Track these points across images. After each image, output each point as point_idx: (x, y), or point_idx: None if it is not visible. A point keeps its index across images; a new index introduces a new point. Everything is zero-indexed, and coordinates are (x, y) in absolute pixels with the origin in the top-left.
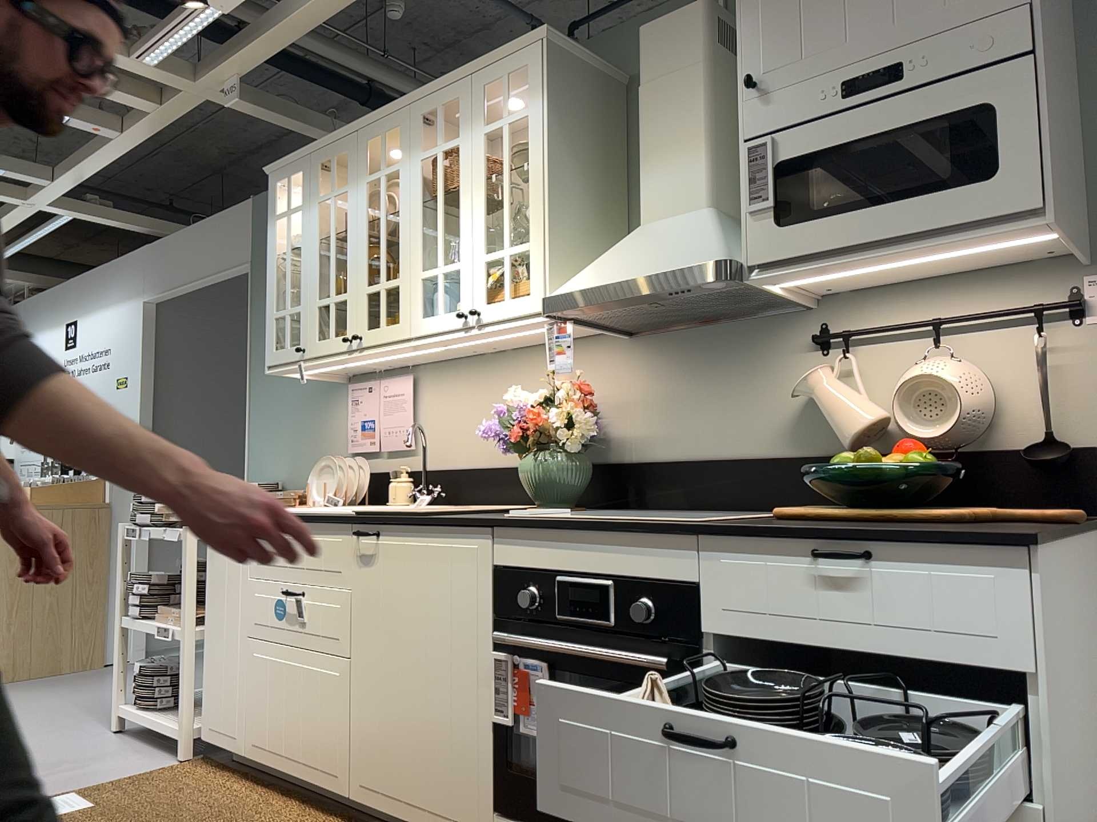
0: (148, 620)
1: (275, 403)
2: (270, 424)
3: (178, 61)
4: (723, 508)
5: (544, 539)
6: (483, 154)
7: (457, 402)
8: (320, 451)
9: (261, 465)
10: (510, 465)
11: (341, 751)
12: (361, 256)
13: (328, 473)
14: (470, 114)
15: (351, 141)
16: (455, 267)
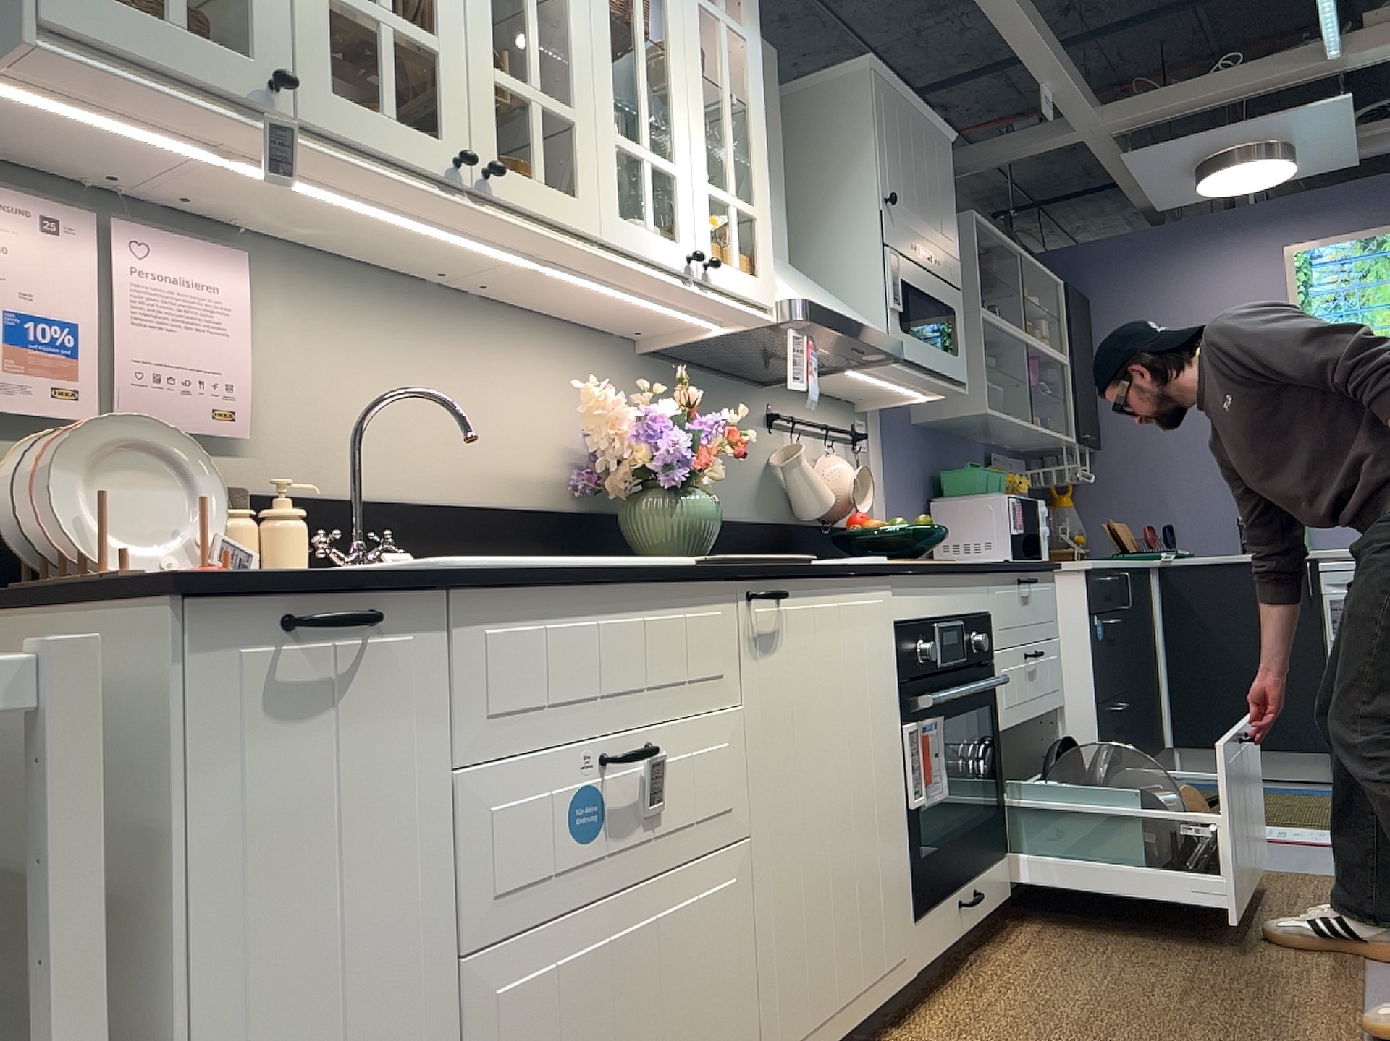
0: None
1: None
2: None
3: None
4: None
5: (926, 584)
6: (700, 33)
7: (364, 359)
8: None
9: None
10: (487, 504)
11: (747, 1027)
12: None
13: (109, 470)
14: None
15: None
16: (672, 171)
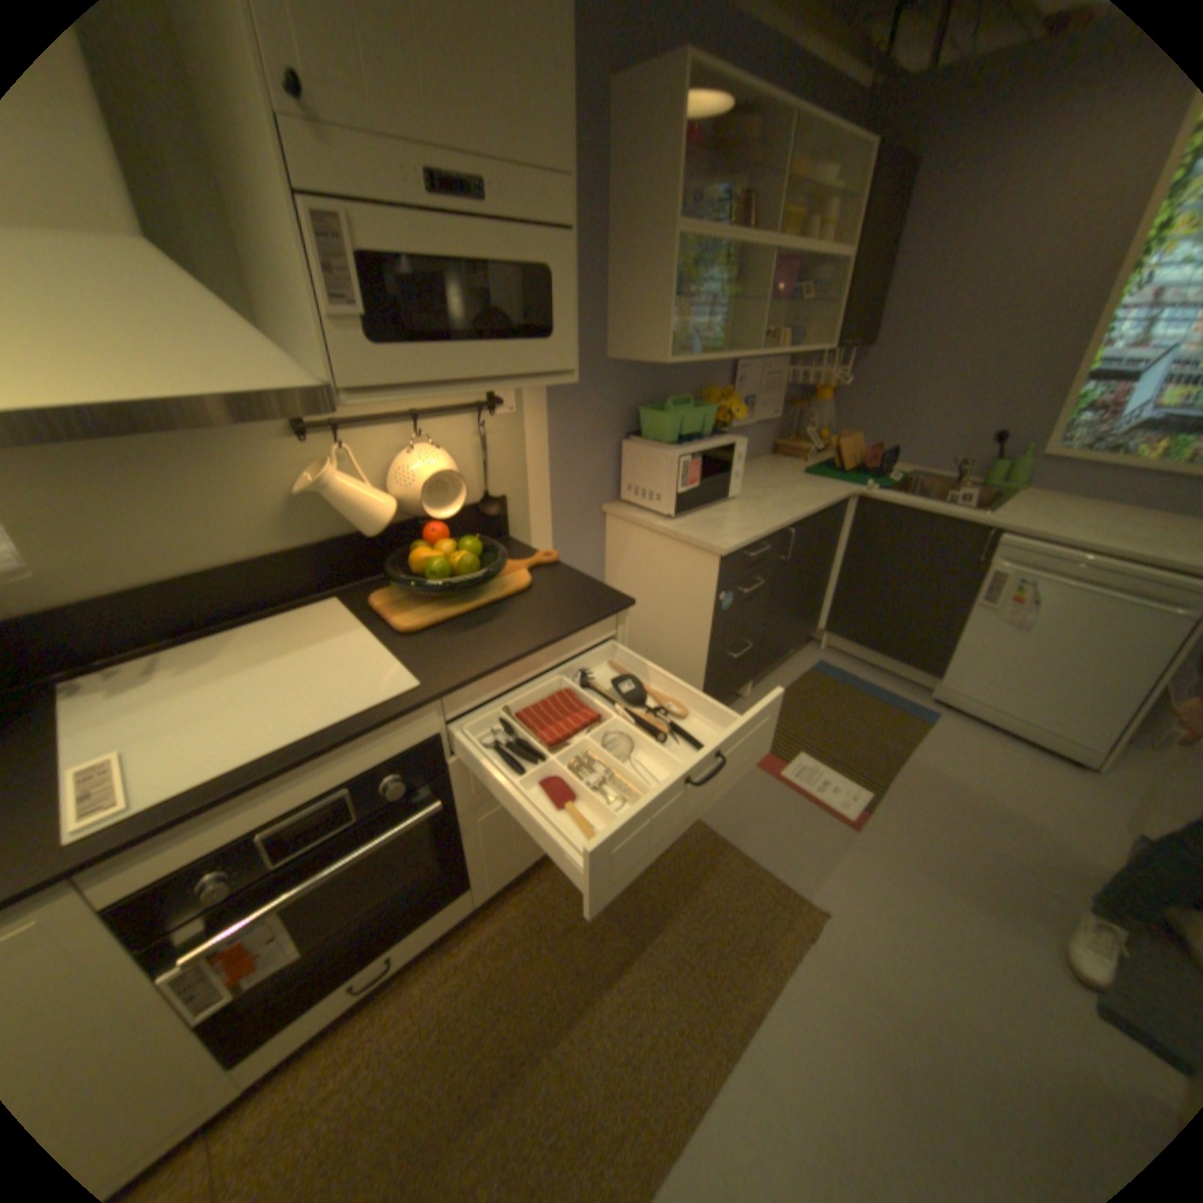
0: None
1: None
2: None
3: None
4: (219, 620)
5: (211, 816)
6: None
7: None
8: None
9: None
10: None
11: None
12: None
13: None
14: None
15: None
16: None
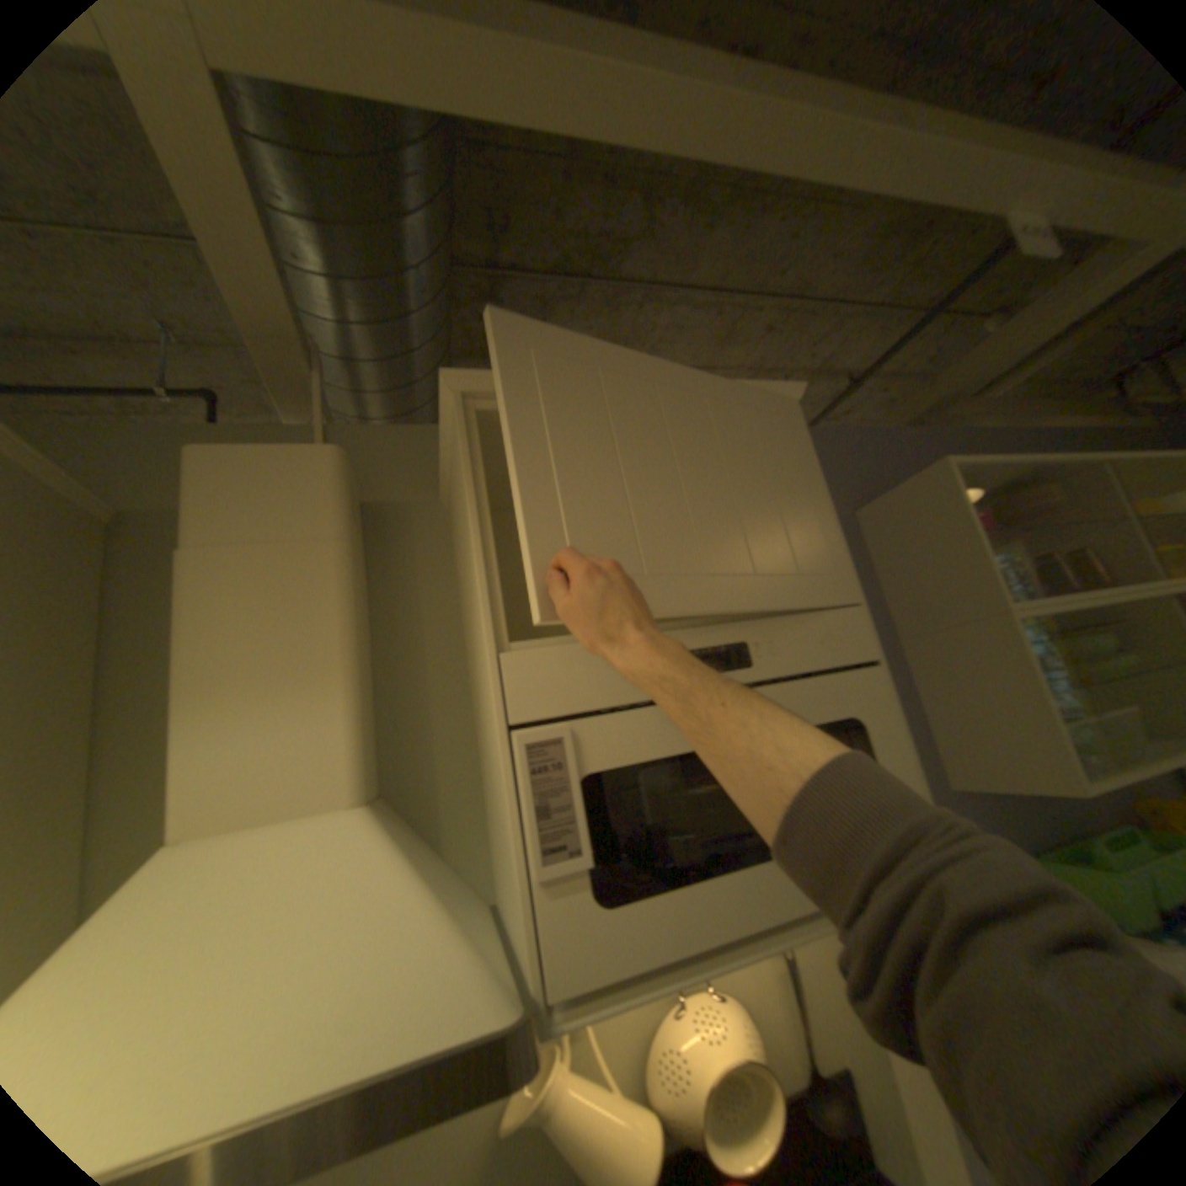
0: None
1: None
2: None
3: None
4: None
5: None
6: None
7: None
8: None
9: None
10: None
11: None
12: None
13: None
14: None
15: None
16: None
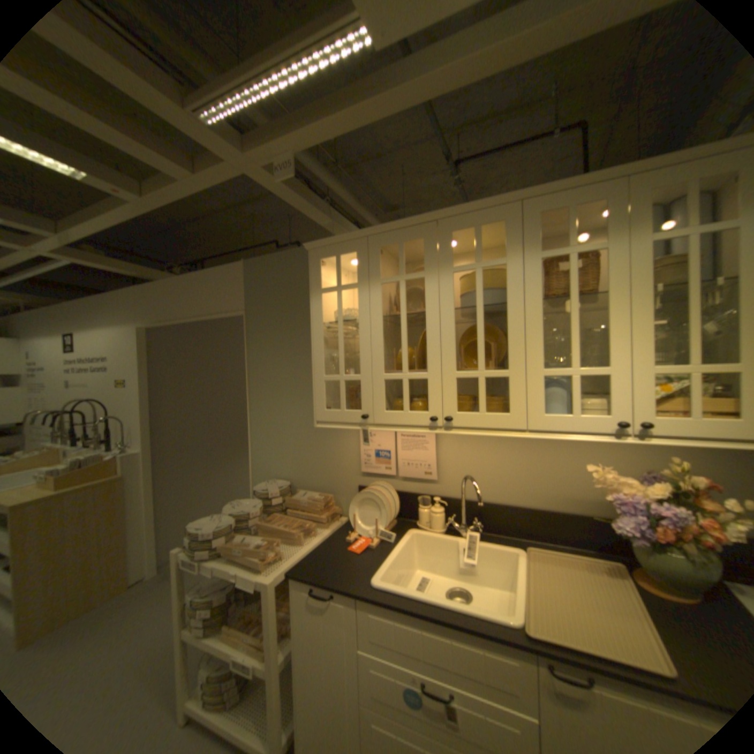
0: (212, 641)
1: (276, 420)
2: (272, 435)
3: (225, 123)
4: None
5: None
6: (653, 261)
7: (485, 450)
8: (327, 464)
9: (265, 464)
10: (552, 510)
11: None
12: (448, 342)
13: (368, 503)
14: (628, 216)
15: (427, 228)
16: (604, 373)
